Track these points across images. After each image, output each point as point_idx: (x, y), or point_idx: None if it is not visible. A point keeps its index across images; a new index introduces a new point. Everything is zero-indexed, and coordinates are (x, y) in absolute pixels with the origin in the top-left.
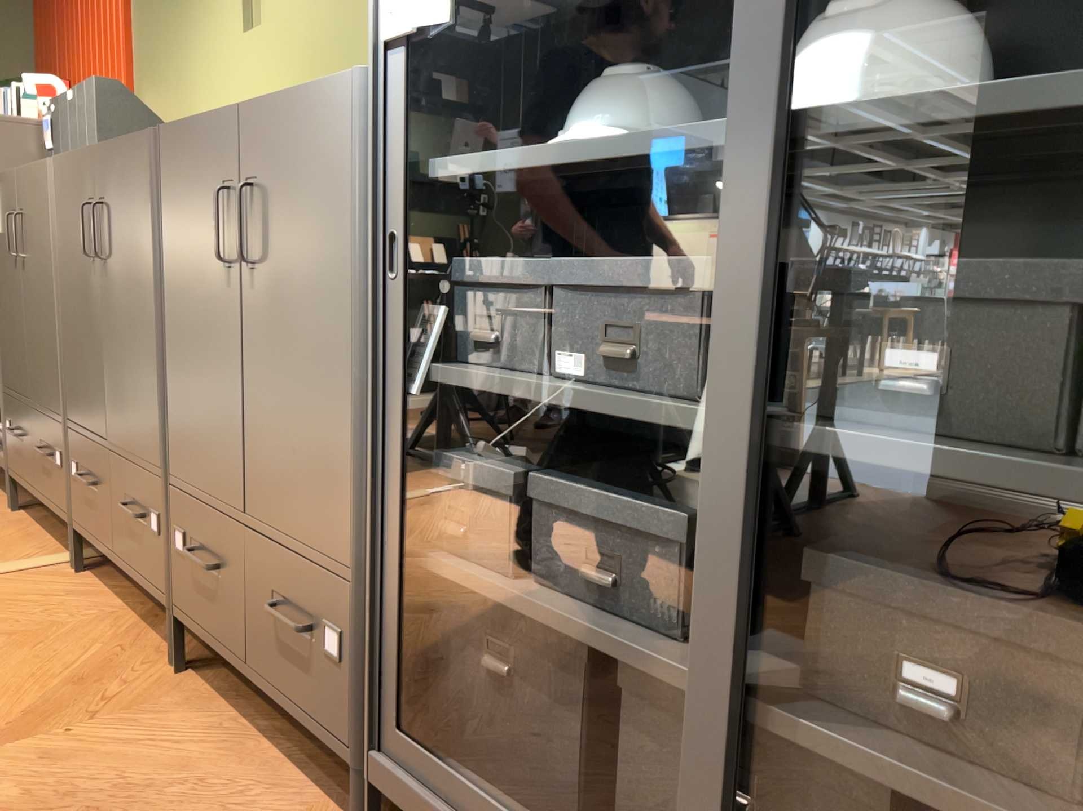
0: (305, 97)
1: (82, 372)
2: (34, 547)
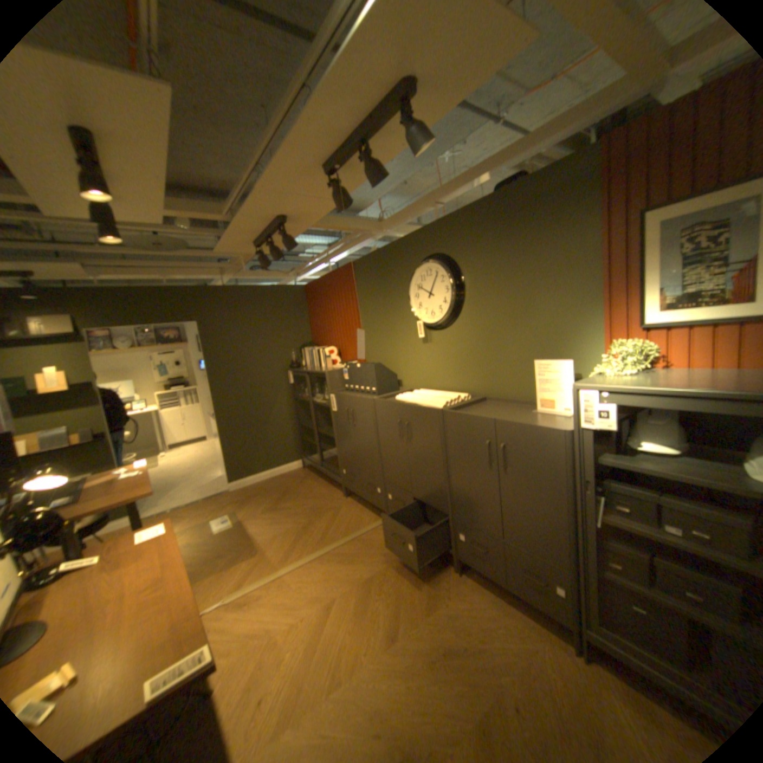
0: (536, 430)
1: (394, 469)
2: (367, 516)
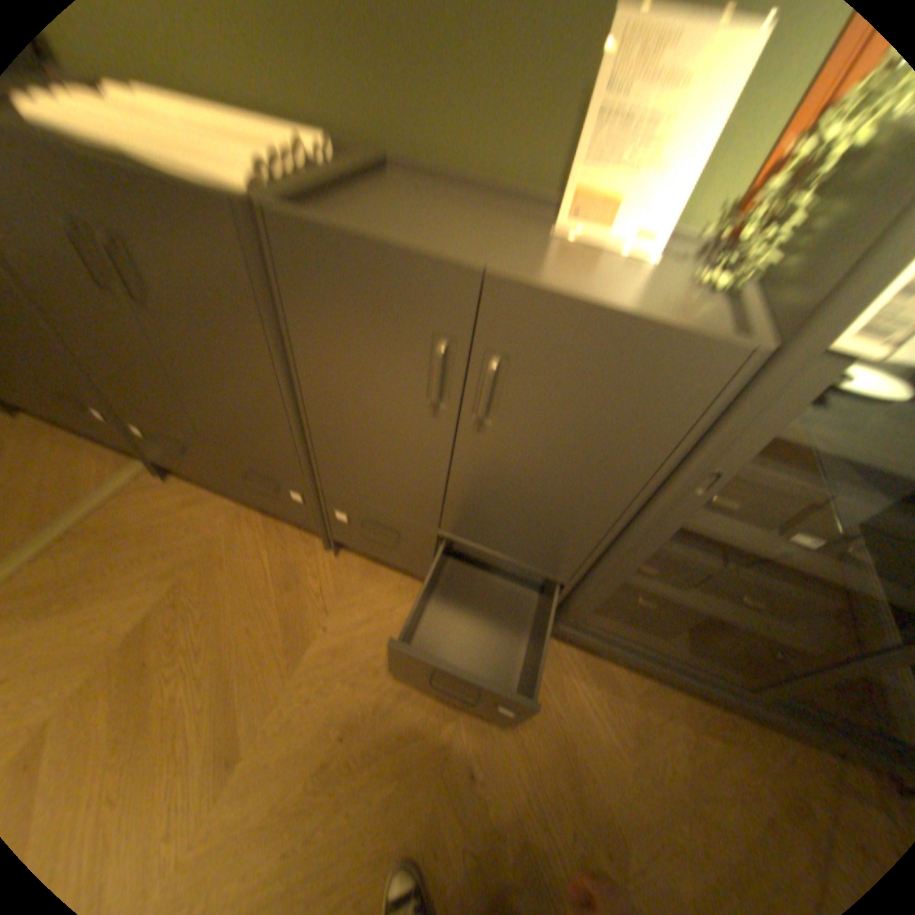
0: (643, 329)
1: (119, 371)
2: (88, 456)
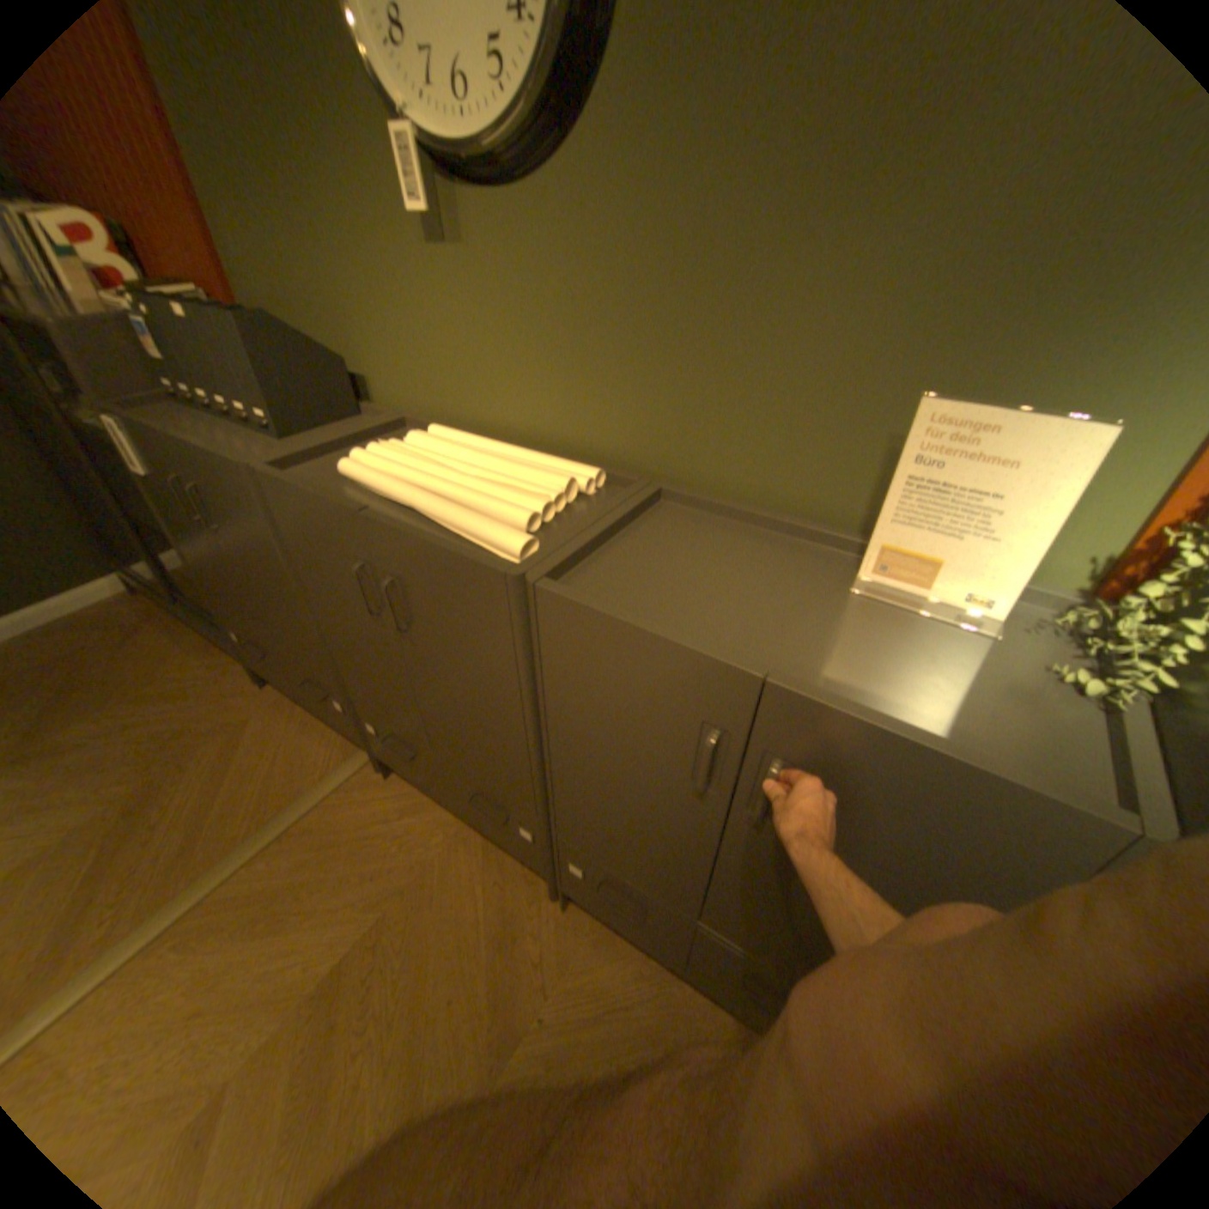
0: (980, 783)
1: (374, 679)
2: (324, 742)
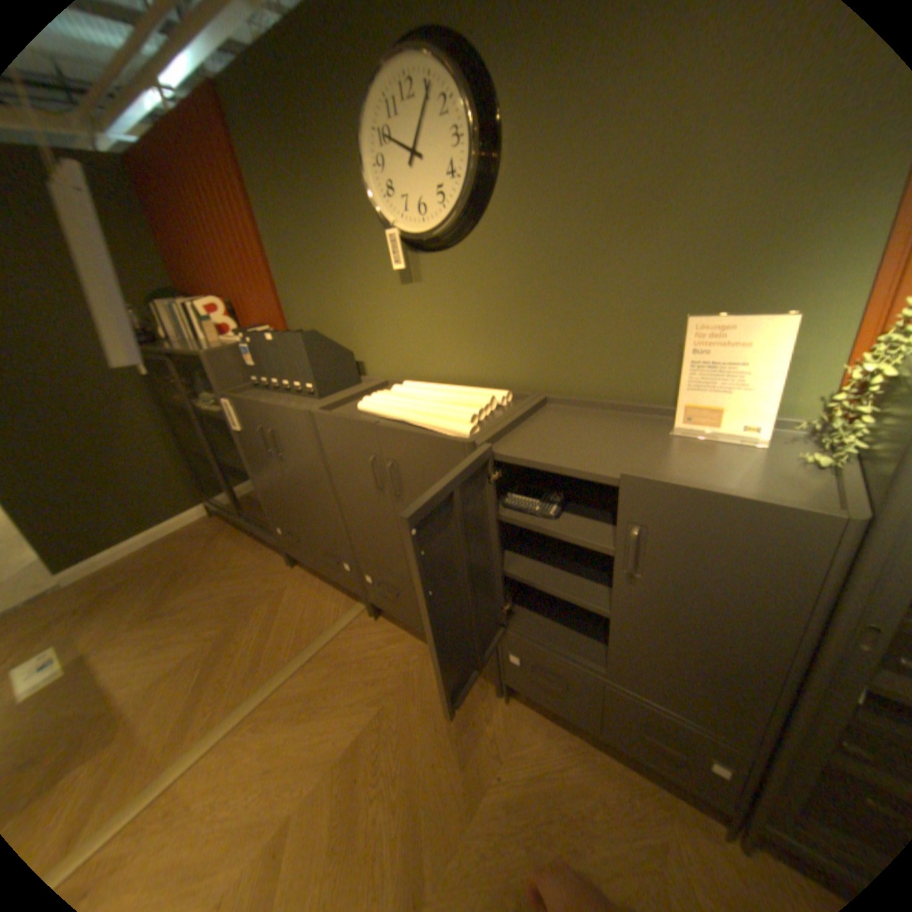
0: (747, 508)
1: (372, 540)
2: (330, 601)
